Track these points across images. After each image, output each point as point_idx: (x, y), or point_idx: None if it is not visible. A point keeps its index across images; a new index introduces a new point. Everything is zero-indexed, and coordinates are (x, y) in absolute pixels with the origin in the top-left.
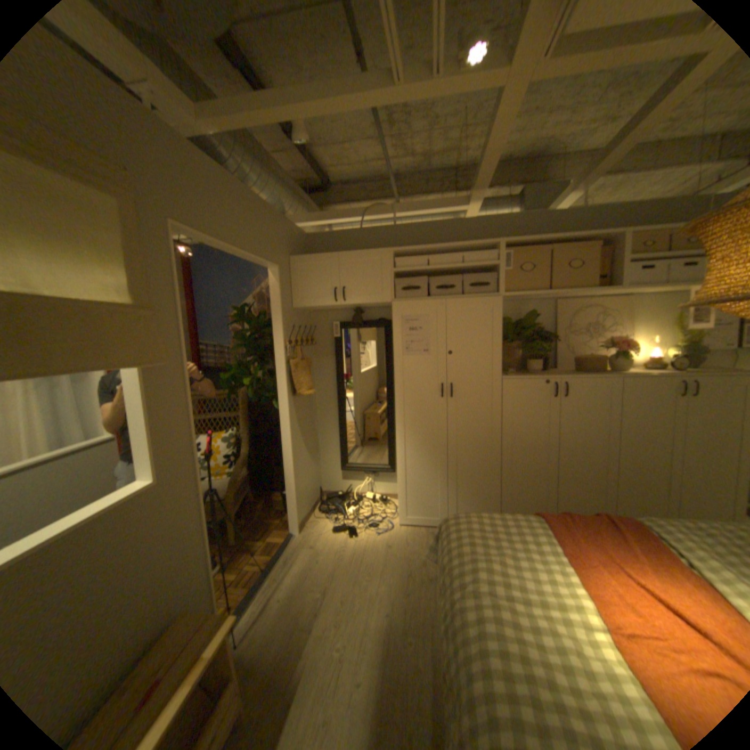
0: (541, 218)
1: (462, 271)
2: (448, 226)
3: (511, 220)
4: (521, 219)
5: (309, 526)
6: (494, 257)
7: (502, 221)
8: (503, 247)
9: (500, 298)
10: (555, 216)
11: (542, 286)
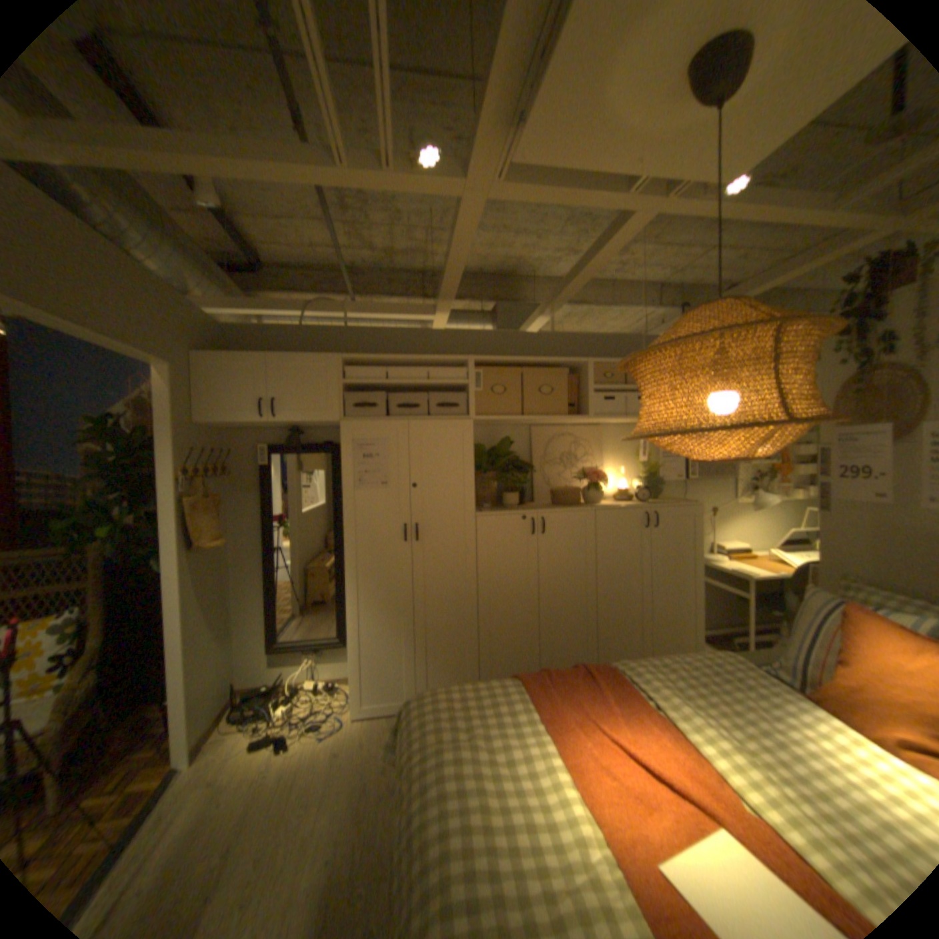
0: (510, 337)
1: (428, 388)
2: (411, 335)
3: (480, 337)
4: (490, 337)
5: (208, 748)
6: (463, 375)
7: (471, 336)
8: (471, 365)
9: (470, 421)
10: (525, 338)
11: (514, 411)
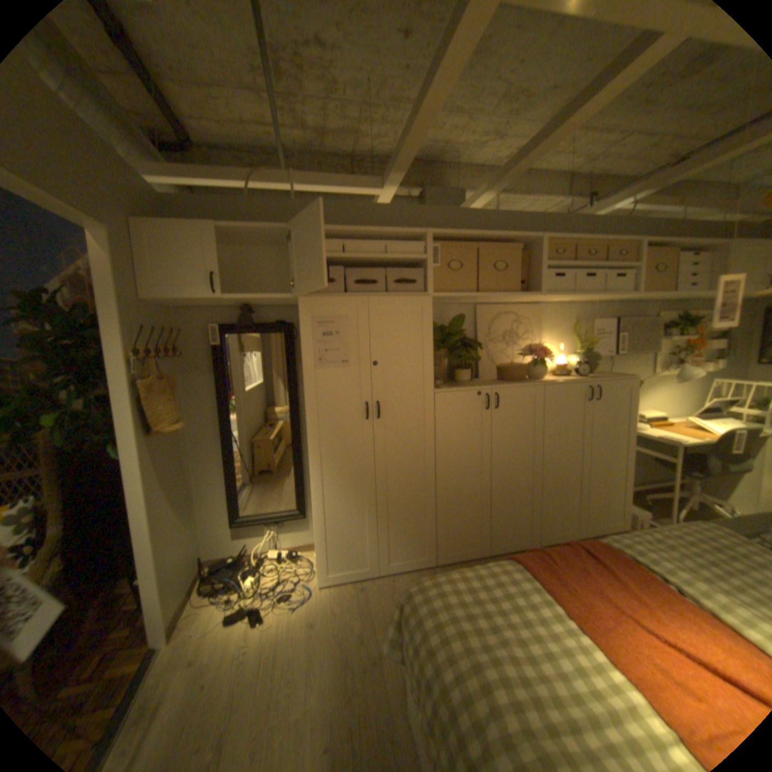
0: (459, 214)
1: (383, 265)
2: (360, 210)
3: (429, 213)
4: (439, 213)
5: (183, 623)
6: (421, 249)
7: (420, 212)
8: (429, 239)
9: (429, 298)
10: (472, 215)
11: (465, 289)
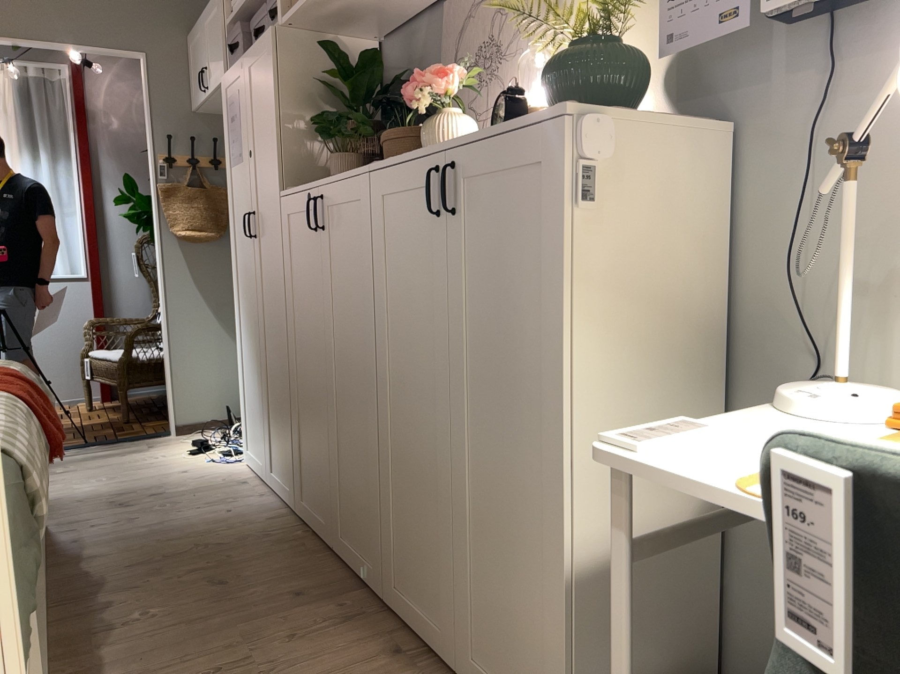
0: None
1: None
2: None
3: None
4: None
5: (200, 433)
6: None
7: None
8: None
9: (274, 27)
10: None
11: None
